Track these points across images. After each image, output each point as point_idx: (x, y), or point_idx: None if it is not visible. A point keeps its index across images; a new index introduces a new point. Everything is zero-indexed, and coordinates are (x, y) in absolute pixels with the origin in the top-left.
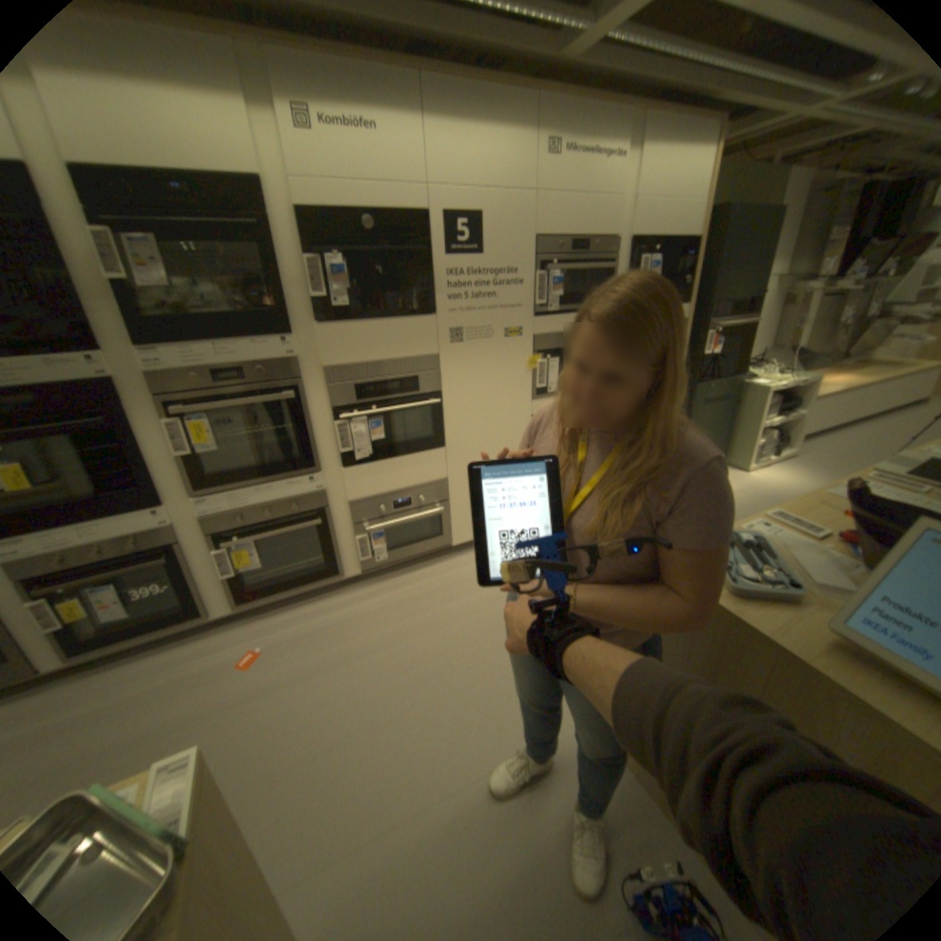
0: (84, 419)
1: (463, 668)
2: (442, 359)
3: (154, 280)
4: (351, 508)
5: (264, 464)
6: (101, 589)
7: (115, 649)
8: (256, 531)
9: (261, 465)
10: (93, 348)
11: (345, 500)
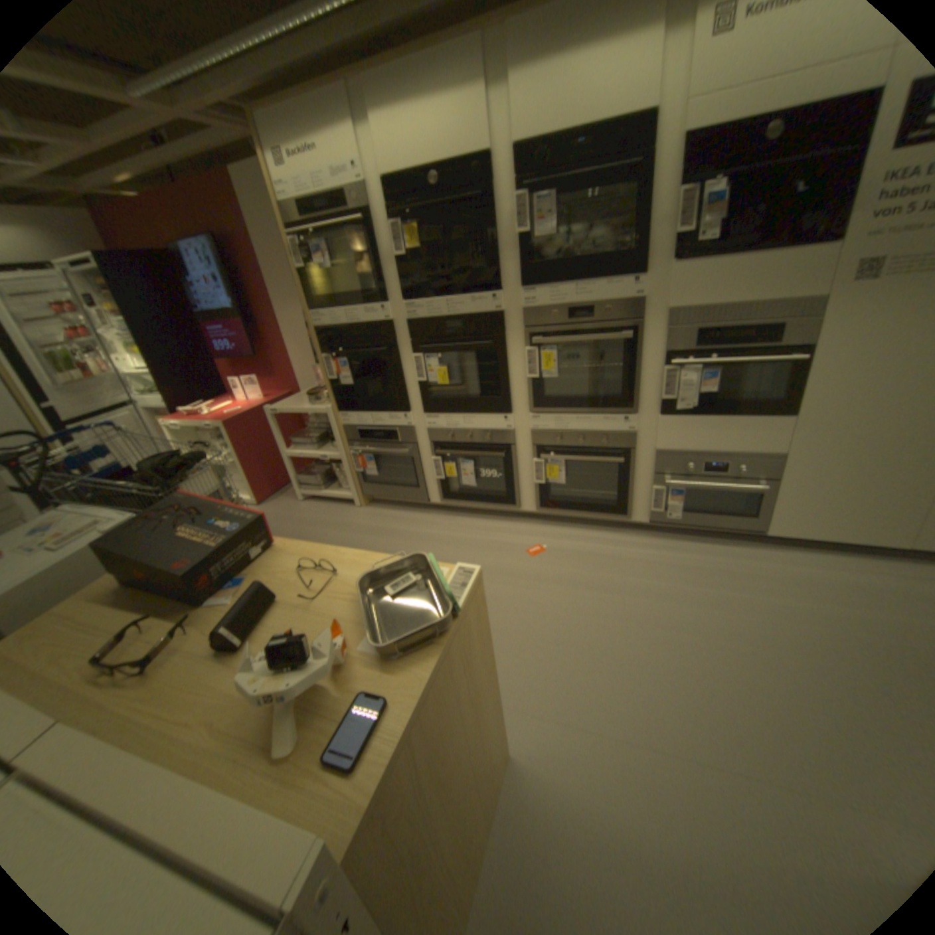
0: (482, 341)
1: (725, 660)
2: (832, 301)
3: (547, 230)
4: (657, 456)
5: (589, 396)
6: (467, 462)
7: (465, 505)
8: (568, 453)
9: (587, 397)
10: (497, 289)
11: (653, 447)
